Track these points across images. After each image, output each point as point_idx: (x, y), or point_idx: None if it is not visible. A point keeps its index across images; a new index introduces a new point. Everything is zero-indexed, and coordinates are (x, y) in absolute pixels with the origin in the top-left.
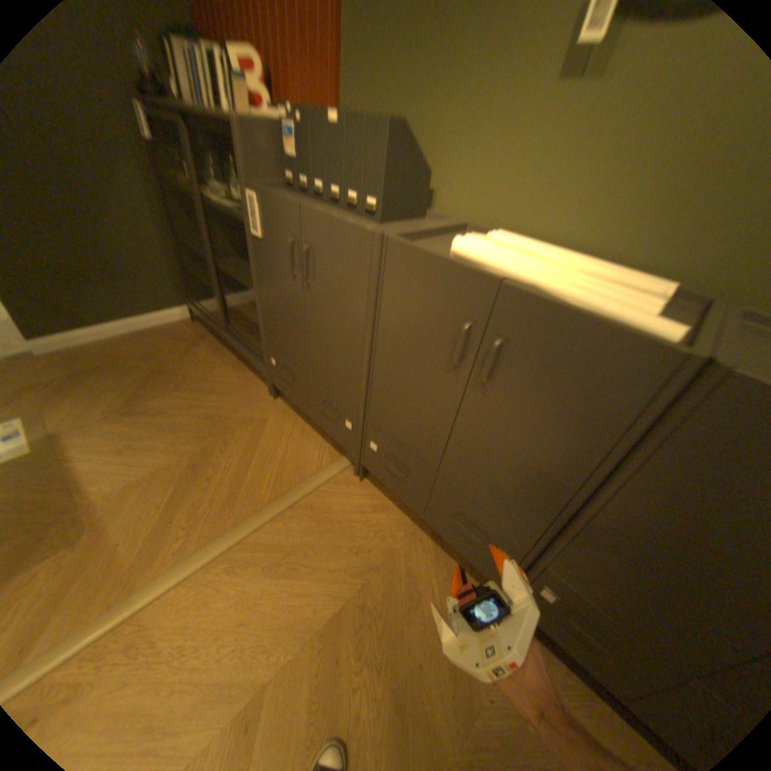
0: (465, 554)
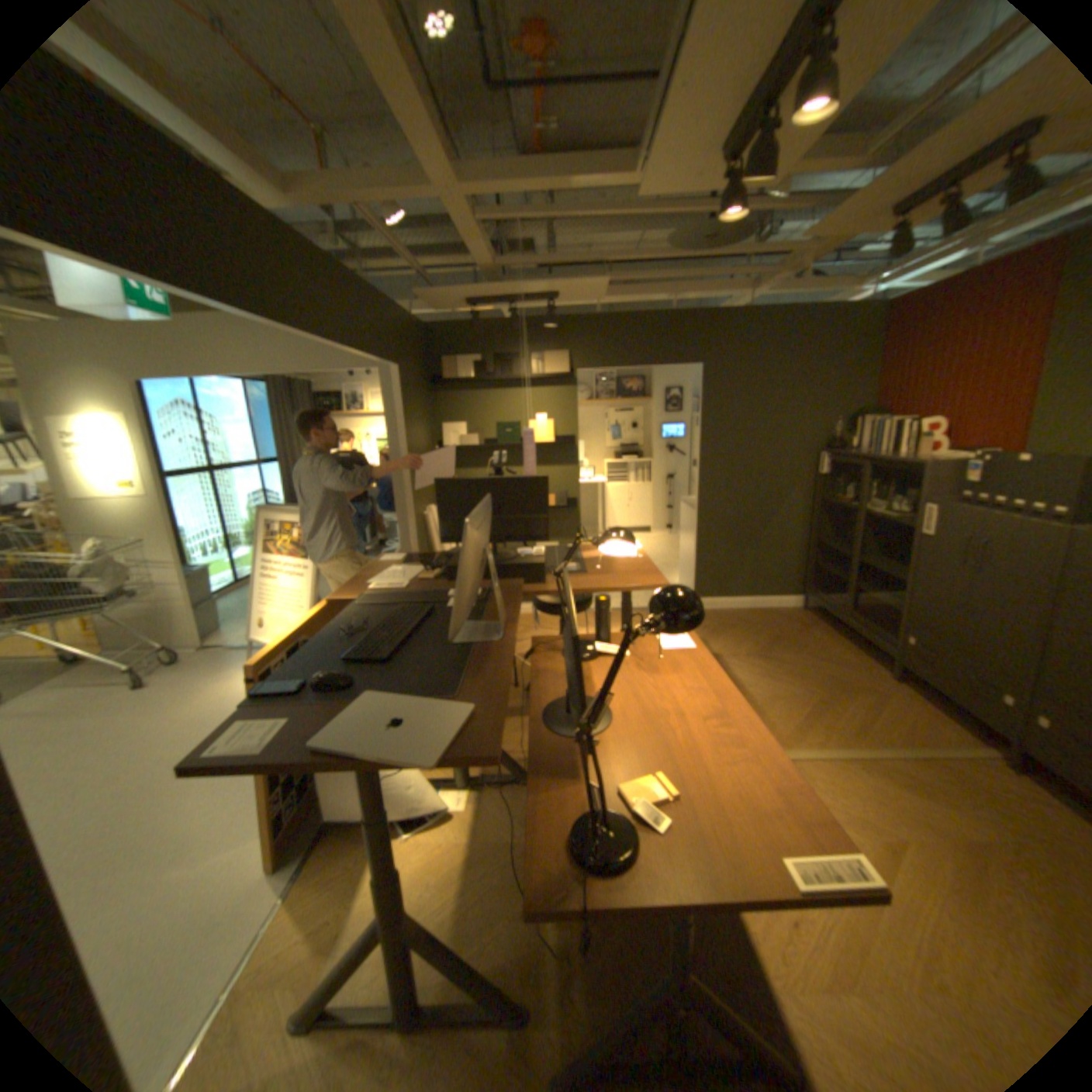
0: None
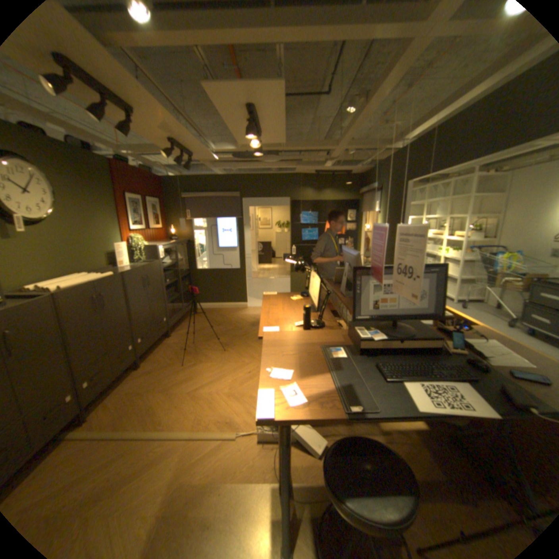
0: (127, 365)
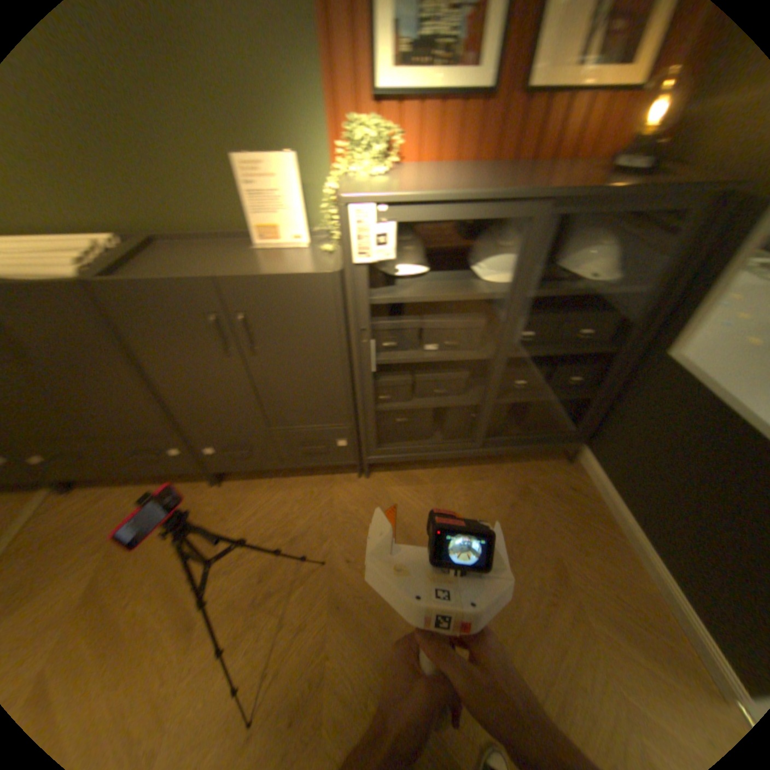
0: (165, 473)
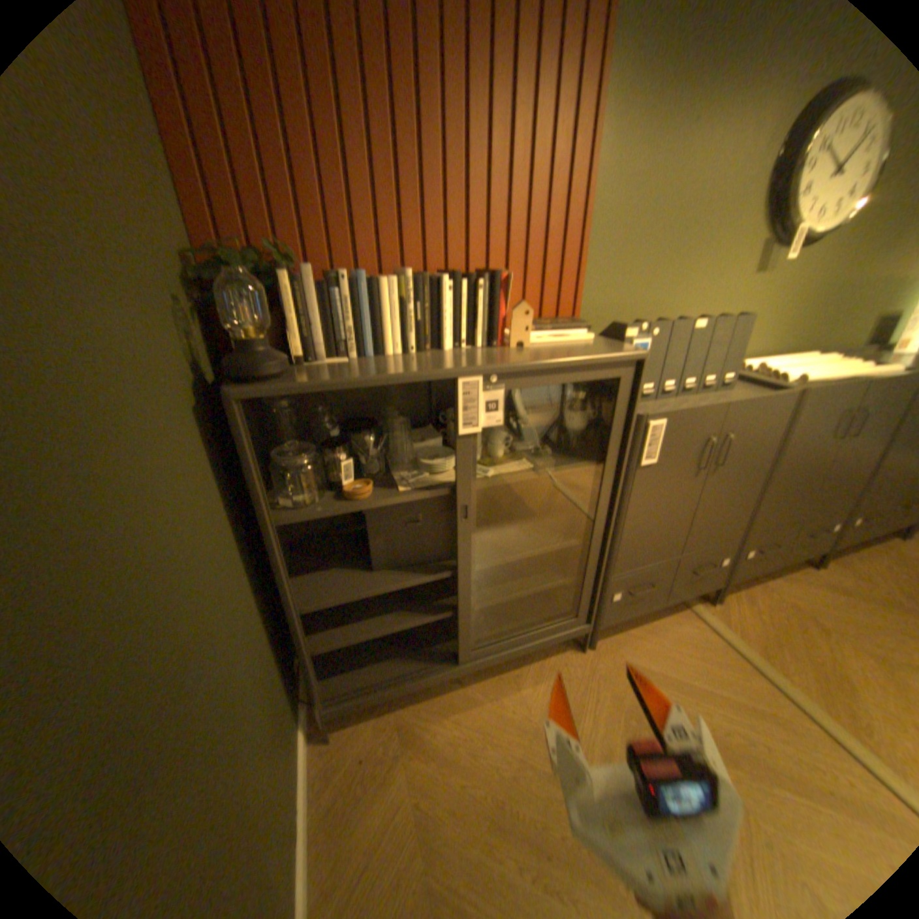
0: (812, 556)
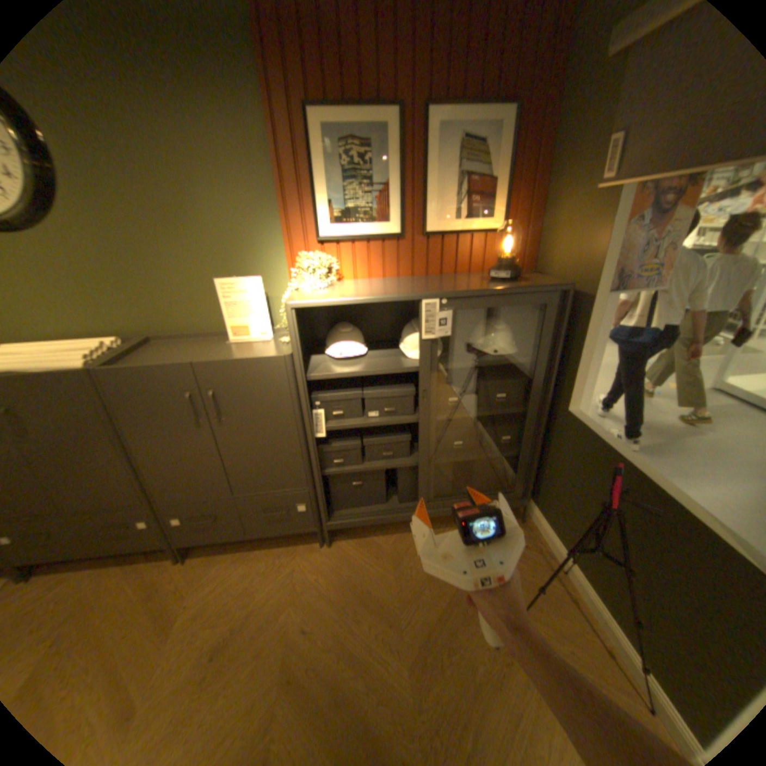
0: (129, 550)
